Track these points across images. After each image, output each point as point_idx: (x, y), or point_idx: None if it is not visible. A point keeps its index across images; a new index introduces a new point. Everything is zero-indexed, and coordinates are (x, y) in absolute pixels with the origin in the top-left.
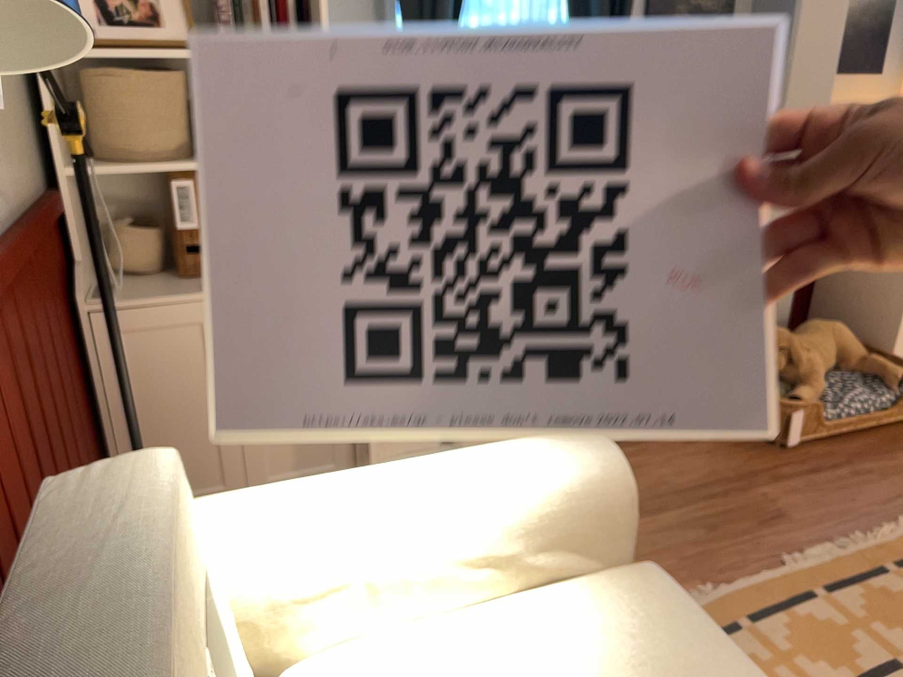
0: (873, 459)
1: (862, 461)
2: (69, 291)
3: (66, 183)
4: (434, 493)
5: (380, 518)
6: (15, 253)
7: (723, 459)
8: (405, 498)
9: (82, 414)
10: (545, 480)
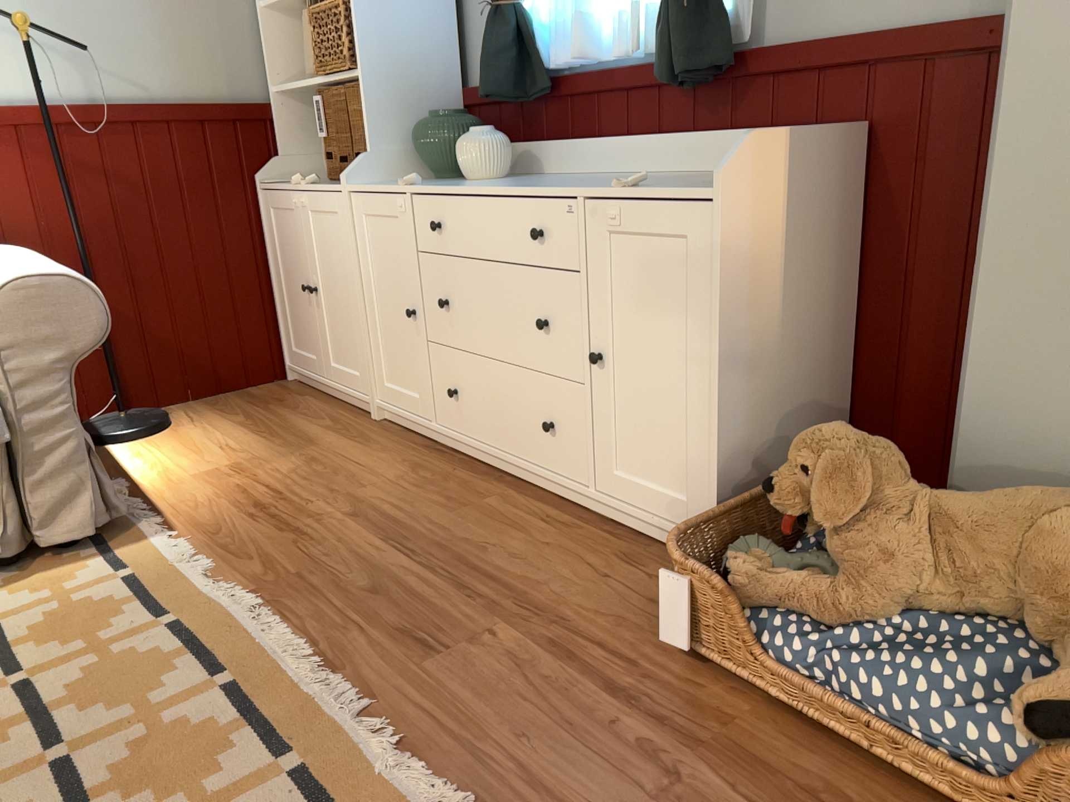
0: (749, 784)
1: (719, 764)
2: (255, 173)
3: (275, 100)
4: None
5: None
6: (110, 117)
7: (588, 589)
8: None
9: (240, 258)
10: None
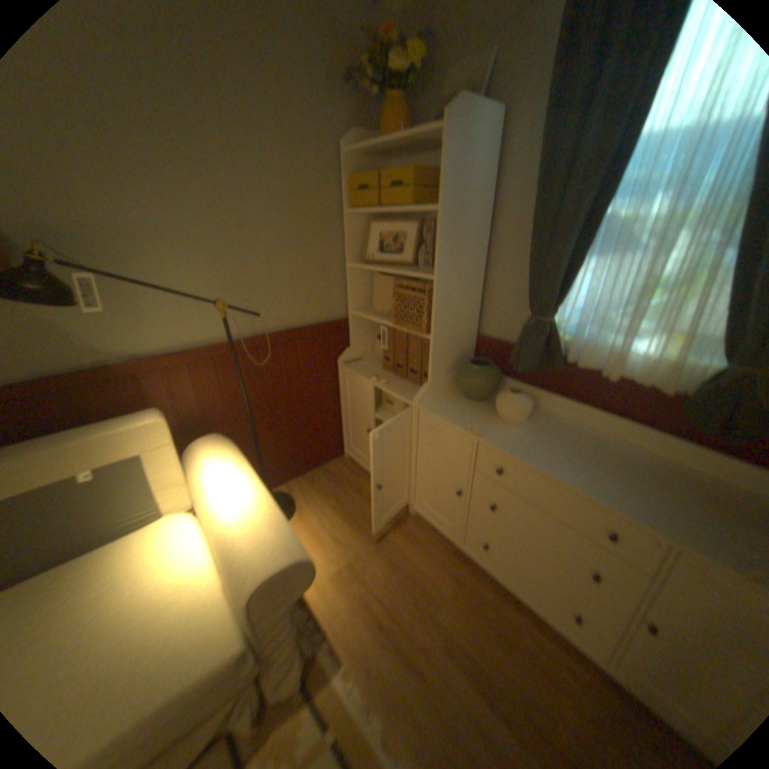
0: None
1: None
2: (337, 357)
3: (352, 316)
4: (224, 509)
5: (210, 499)
6: (264, 341)
7: None
8: (220, 501)
9: (326, 402)
10: (236, 552)
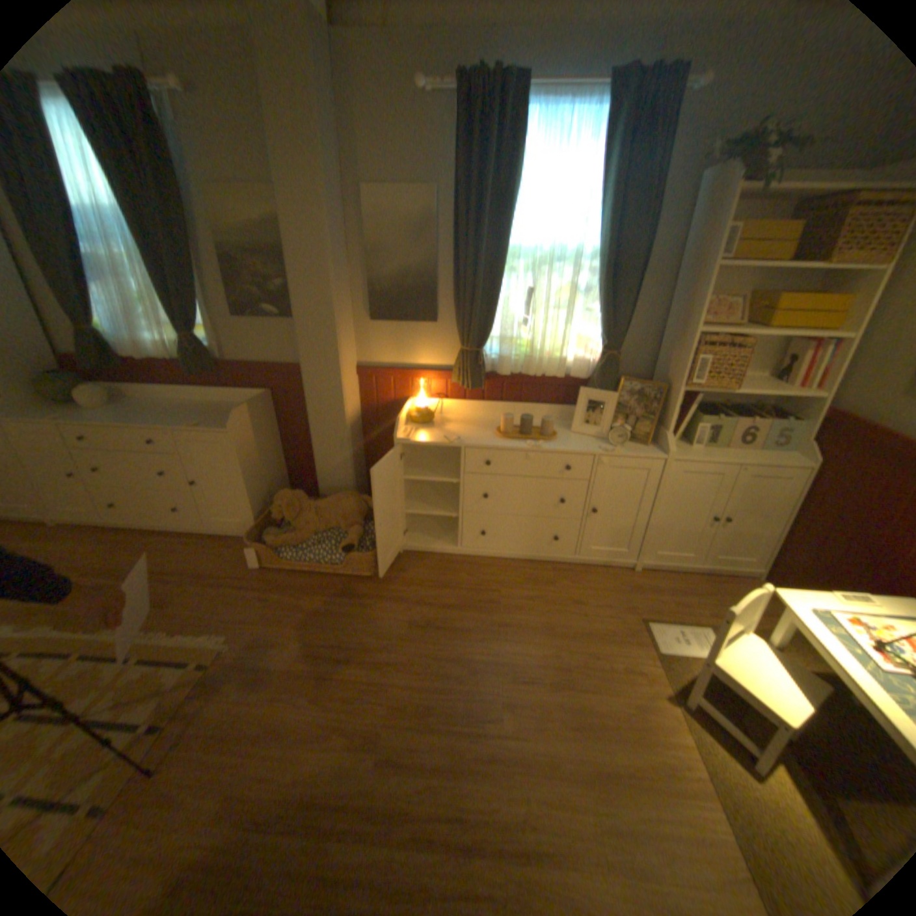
0: (286, 595)
1: (276, 594)
2: None
3: None
4: None
5: None
6: None
7: (215, 564)
8: None
9: None
10: None
